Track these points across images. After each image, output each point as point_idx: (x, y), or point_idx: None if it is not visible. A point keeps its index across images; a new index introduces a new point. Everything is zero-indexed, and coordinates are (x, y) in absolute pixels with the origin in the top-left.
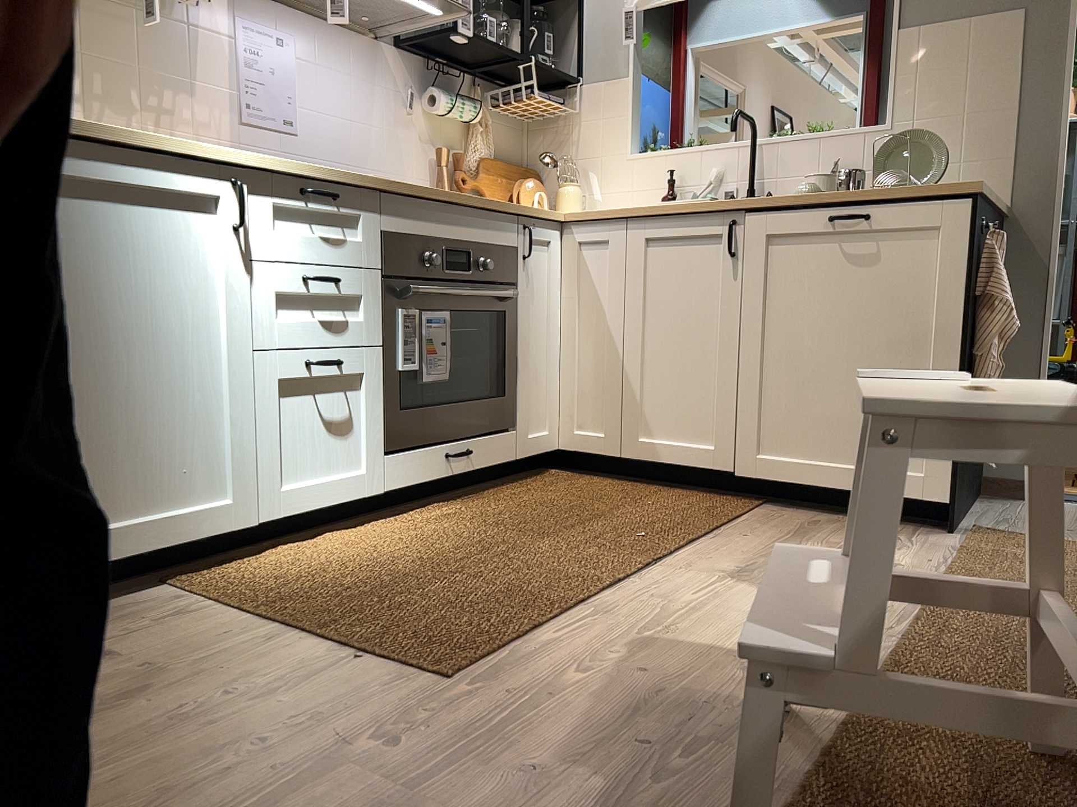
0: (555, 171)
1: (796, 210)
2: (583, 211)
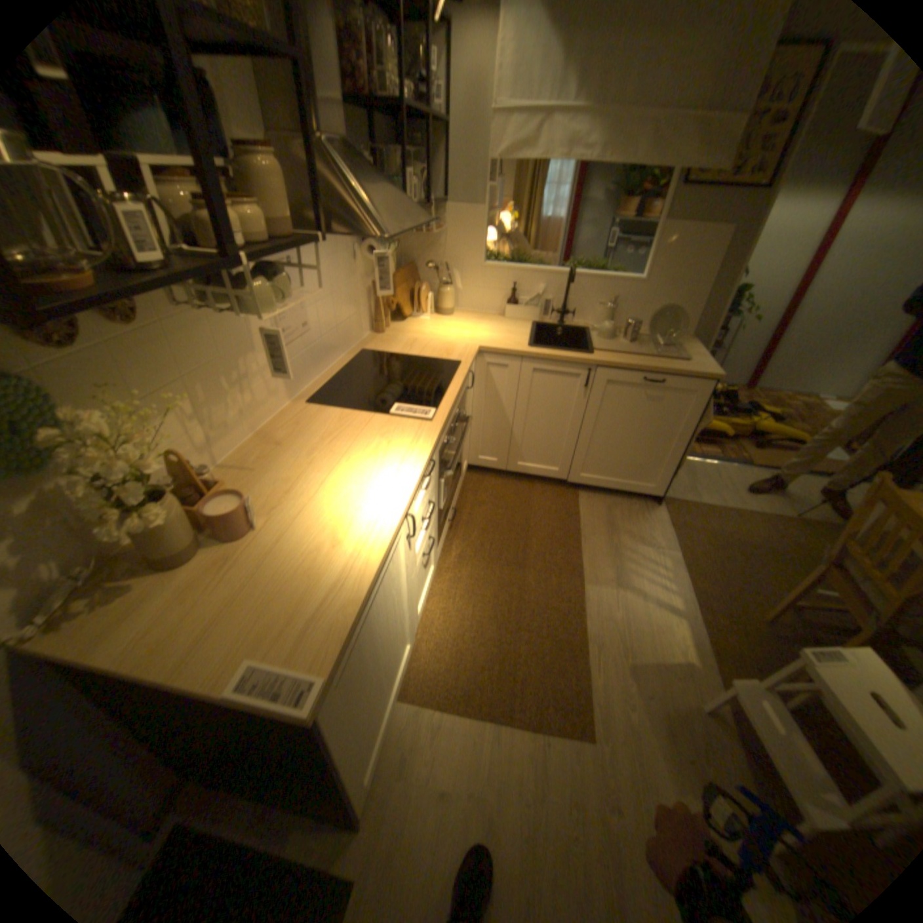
0: (426, 263)
1: (625, 367)
2: (492, 347)
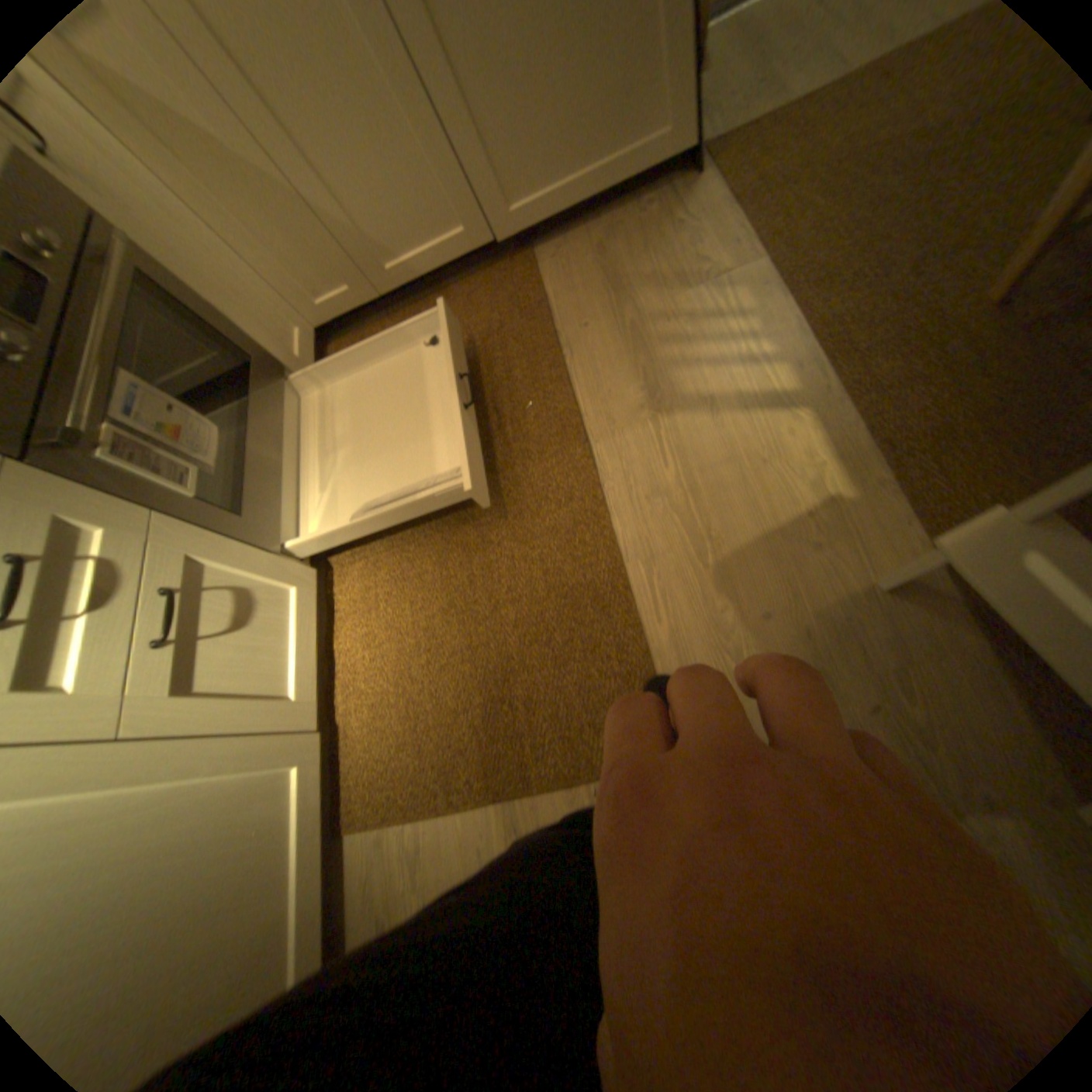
0: None
1: None
2: None
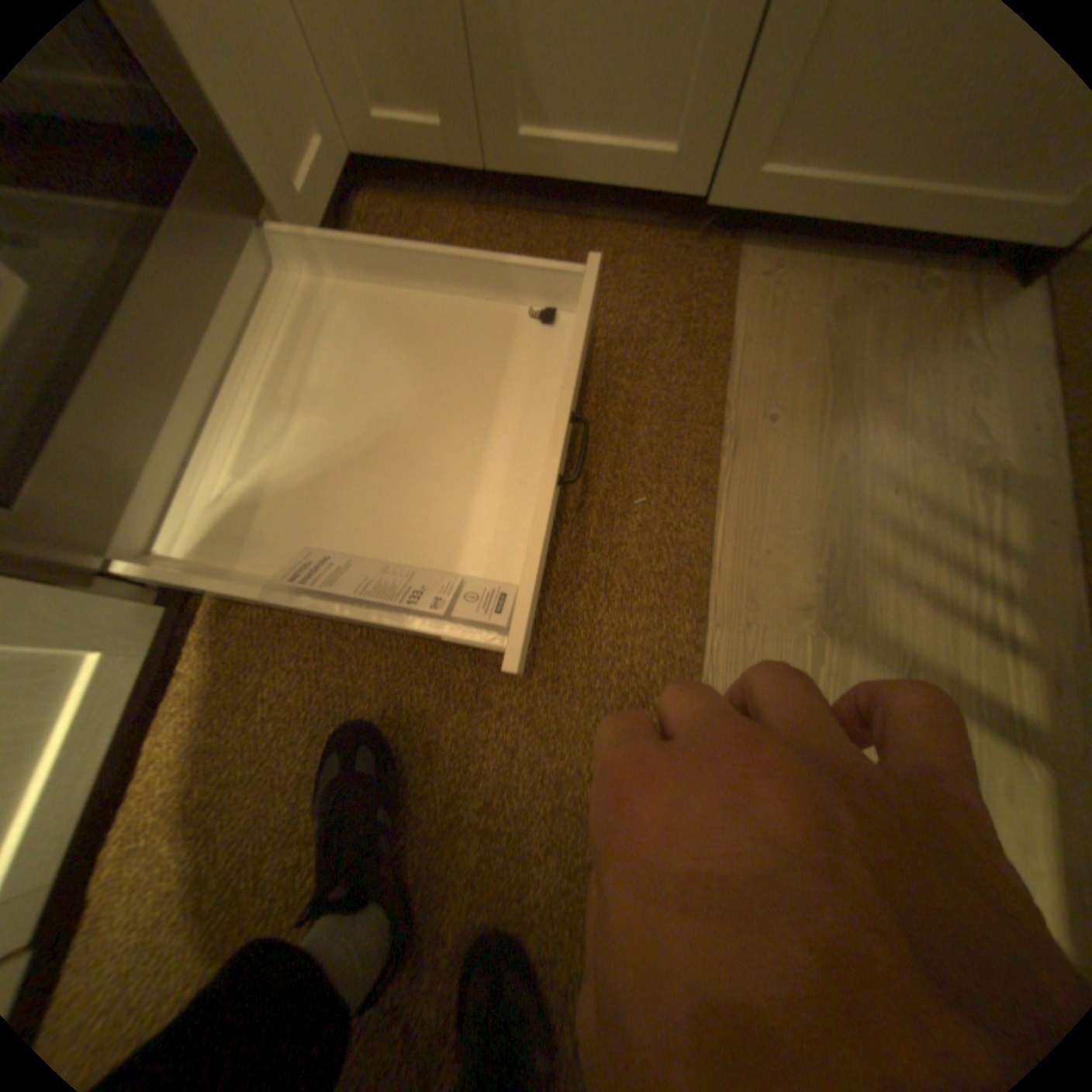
0: None
1: None
2: None
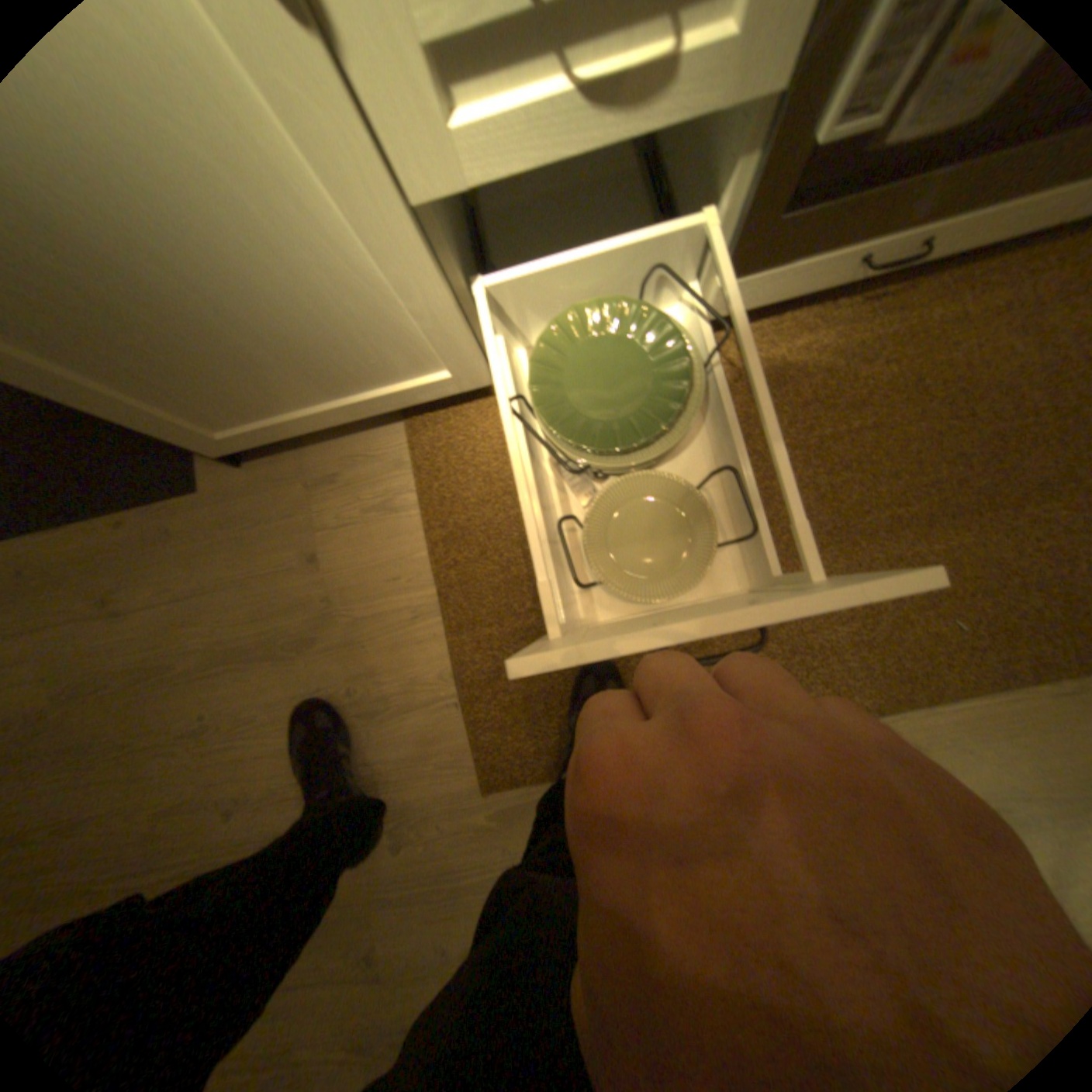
0: None
1: None
2: None
